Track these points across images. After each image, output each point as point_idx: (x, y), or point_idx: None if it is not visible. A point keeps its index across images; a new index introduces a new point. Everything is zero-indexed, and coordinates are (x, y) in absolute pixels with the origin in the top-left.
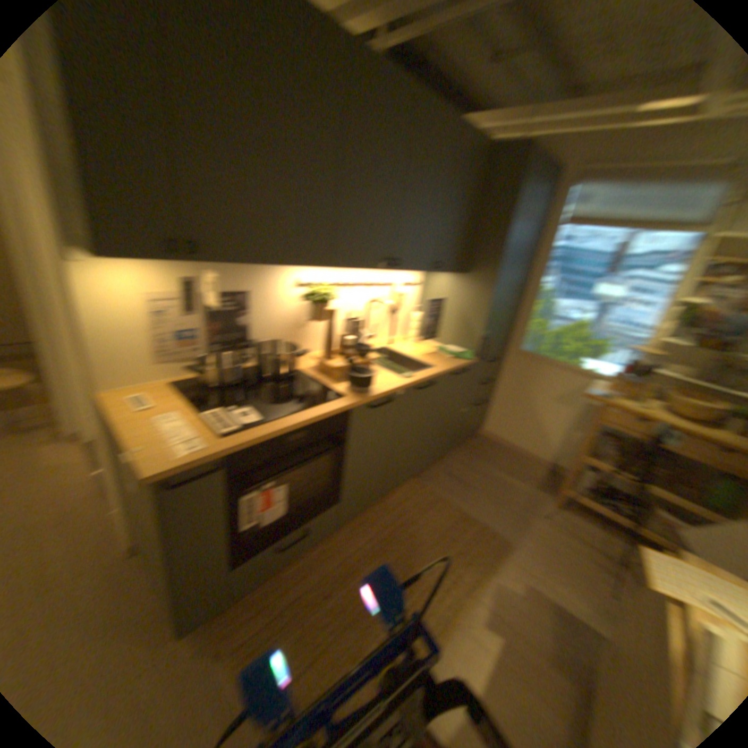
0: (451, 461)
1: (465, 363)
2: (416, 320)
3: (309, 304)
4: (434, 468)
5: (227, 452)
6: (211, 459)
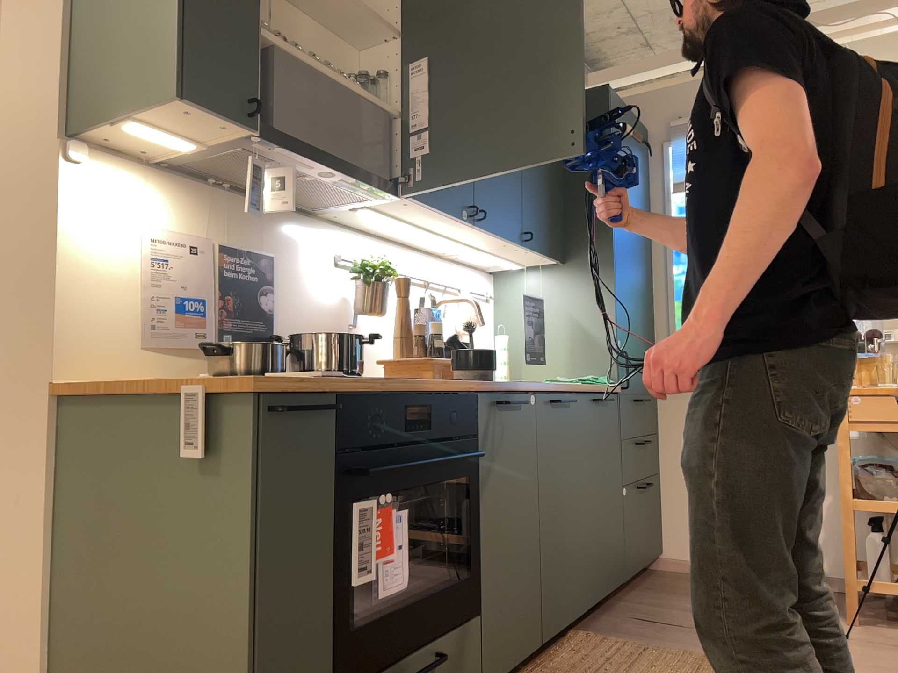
0: (629, 605)
1: (604, 389)
2: (502, 347)
3: (350, 293)
4: (604, 617)
5: (338, 384)
6: (319, 387)
